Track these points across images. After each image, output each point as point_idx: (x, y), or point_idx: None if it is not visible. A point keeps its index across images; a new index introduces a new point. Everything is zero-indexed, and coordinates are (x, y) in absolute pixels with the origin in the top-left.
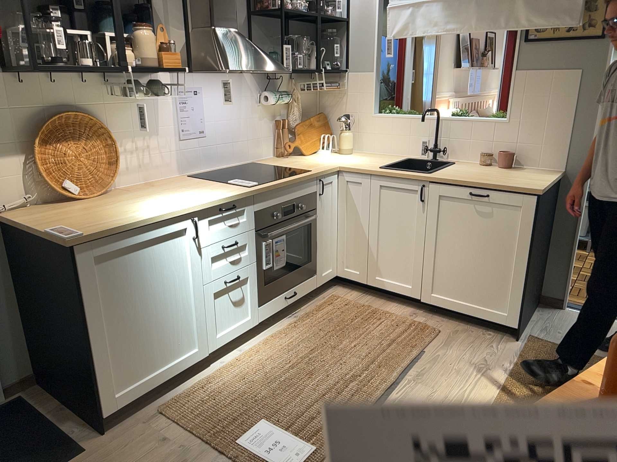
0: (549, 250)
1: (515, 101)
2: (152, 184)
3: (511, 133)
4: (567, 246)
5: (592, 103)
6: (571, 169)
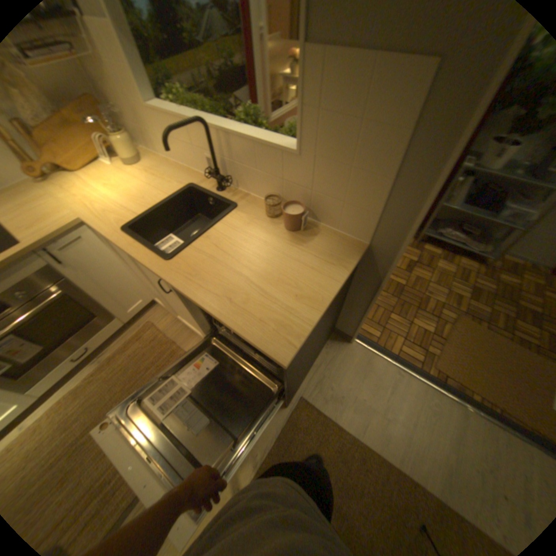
0: (341, 306)
1: (305, 119)
2: None
3: (302, 174)
4: (358, 309)
5: (437, 152)
6: (376, 244)
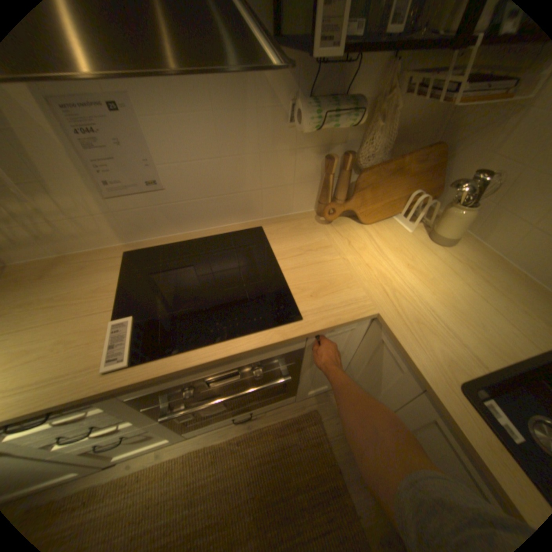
0: None
1: None
2: (59, 263)
3: None
4: None
5: None
6: None
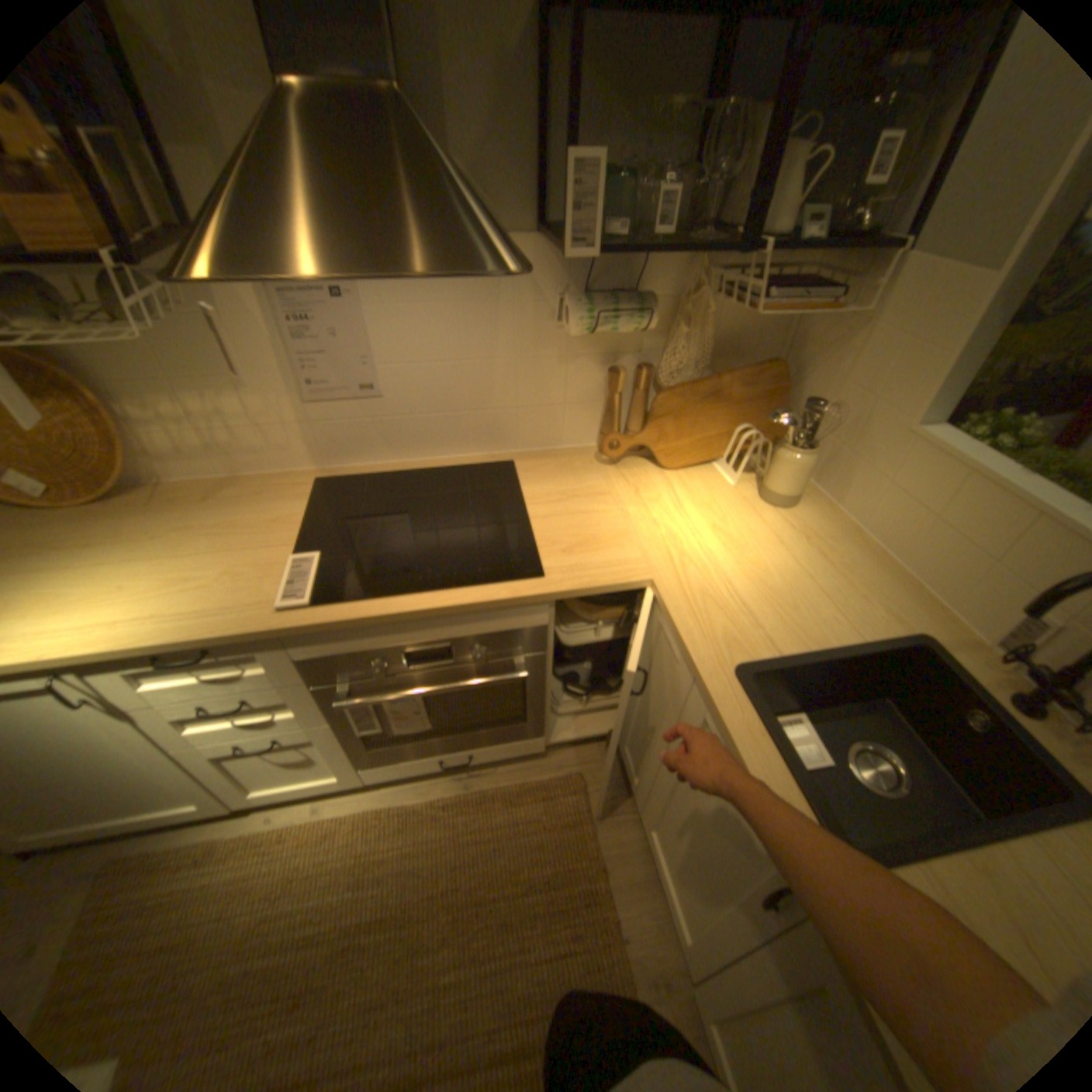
0: None
1: None
2: (228, 484)
3: None
4: None
5: None
6: None
